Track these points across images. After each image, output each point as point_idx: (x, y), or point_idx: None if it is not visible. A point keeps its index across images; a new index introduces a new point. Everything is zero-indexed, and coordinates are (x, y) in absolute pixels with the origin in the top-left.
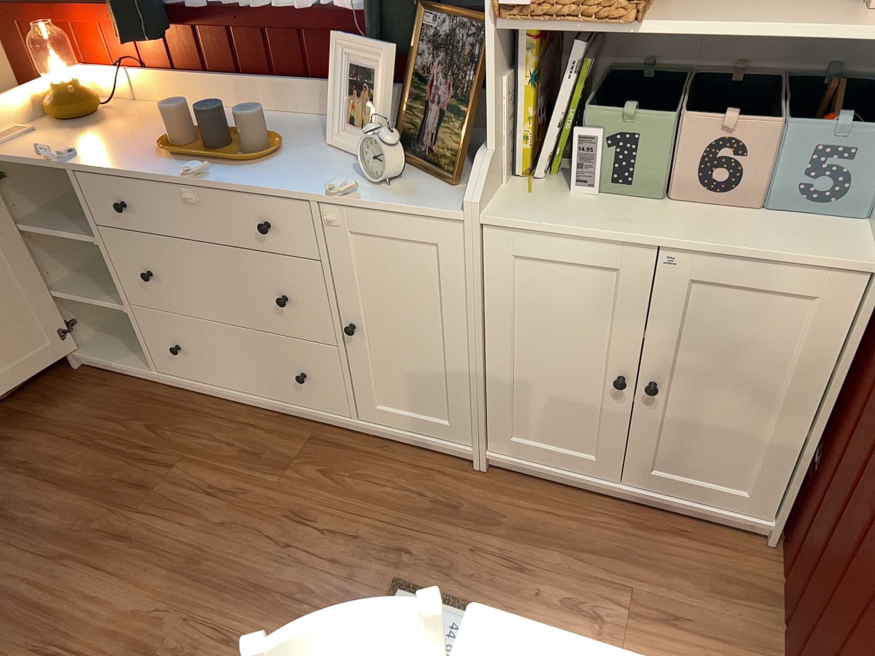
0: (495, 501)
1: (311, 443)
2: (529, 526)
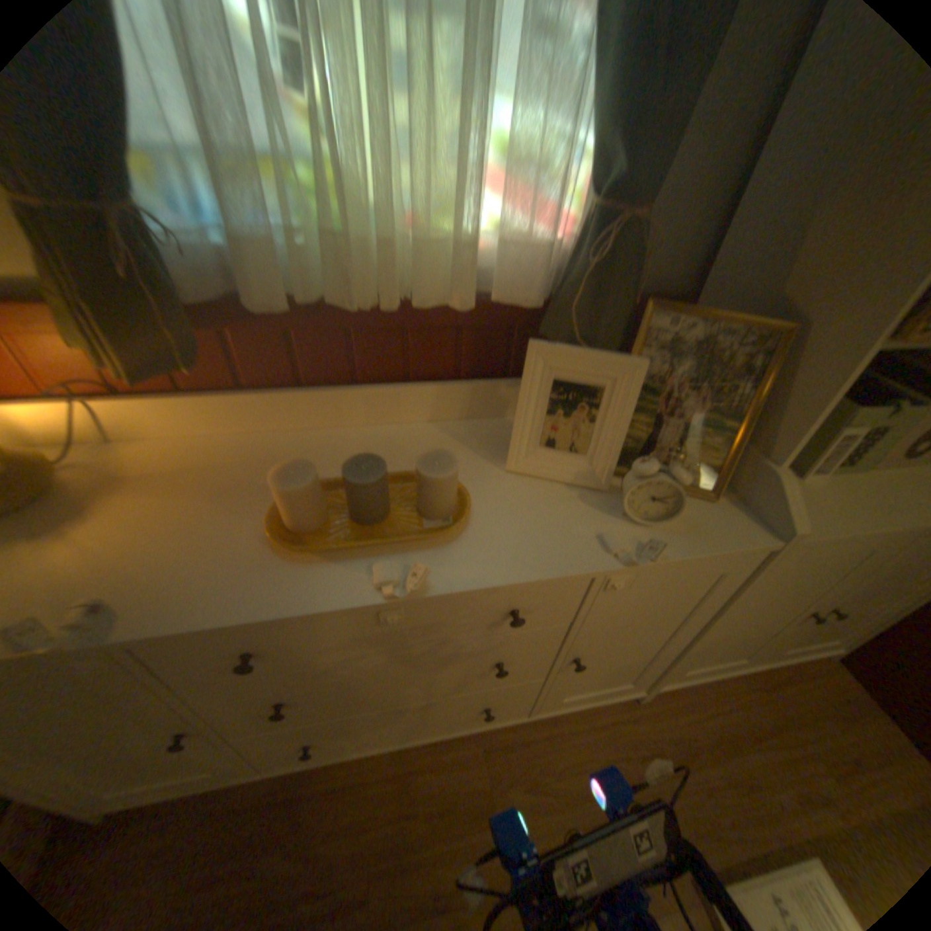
0: (681, 732)
1: (490, 766)
2: (723, 743)
